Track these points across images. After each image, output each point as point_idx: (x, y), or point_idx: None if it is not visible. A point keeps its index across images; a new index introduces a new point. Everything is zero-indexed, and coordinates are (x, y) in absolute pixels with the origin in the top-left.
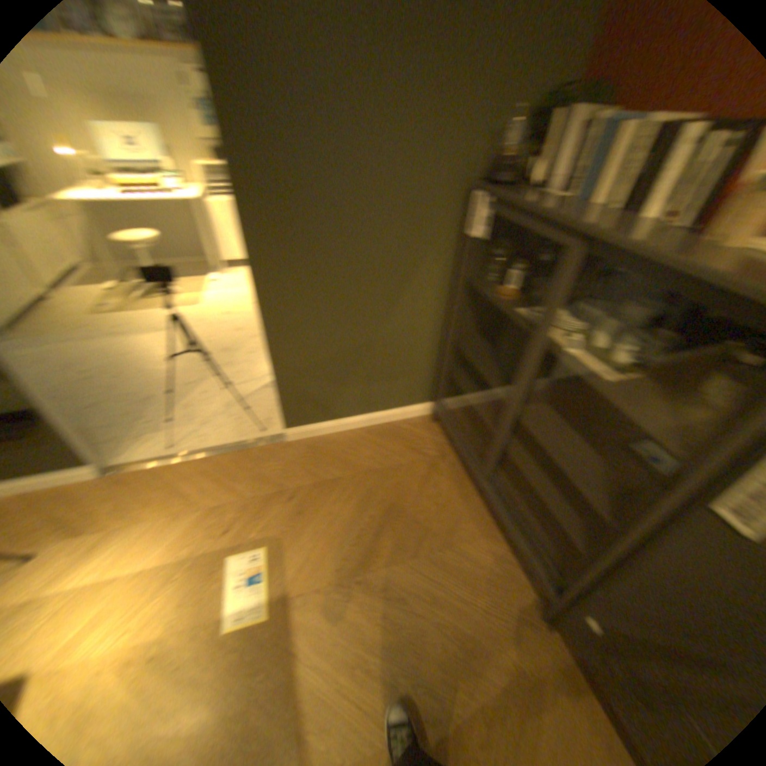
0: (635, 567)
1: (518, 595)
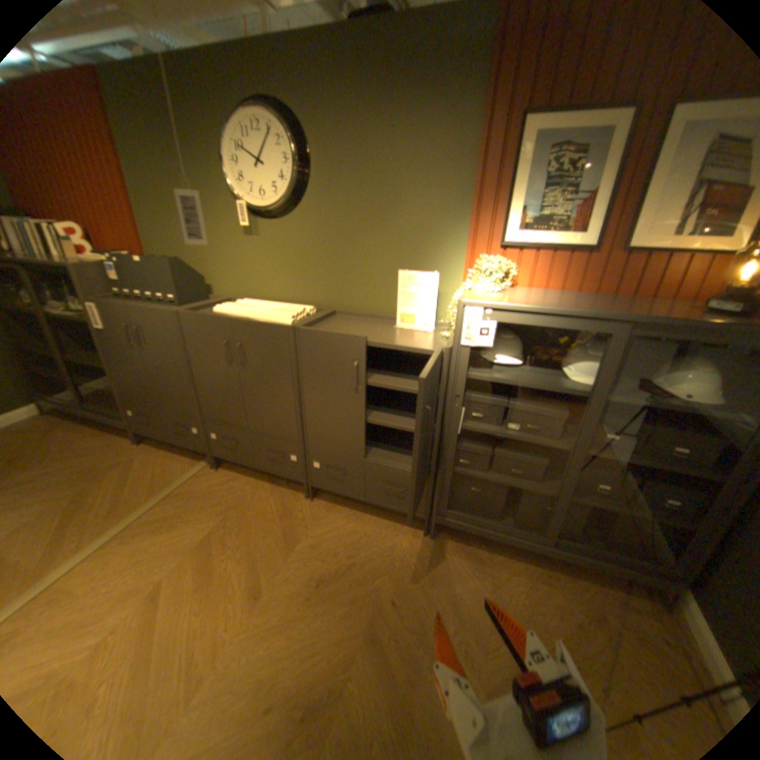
0: (109, 371)
1: (118, 445)
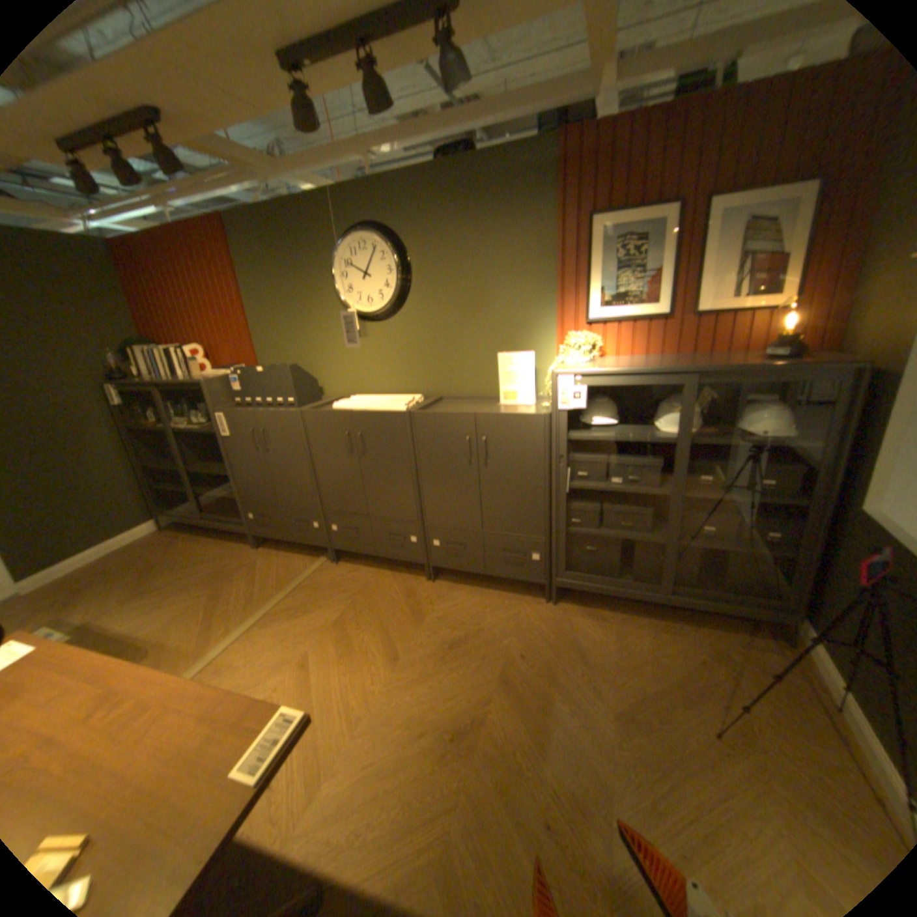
0: (234, 476)
1: (238, 550)
